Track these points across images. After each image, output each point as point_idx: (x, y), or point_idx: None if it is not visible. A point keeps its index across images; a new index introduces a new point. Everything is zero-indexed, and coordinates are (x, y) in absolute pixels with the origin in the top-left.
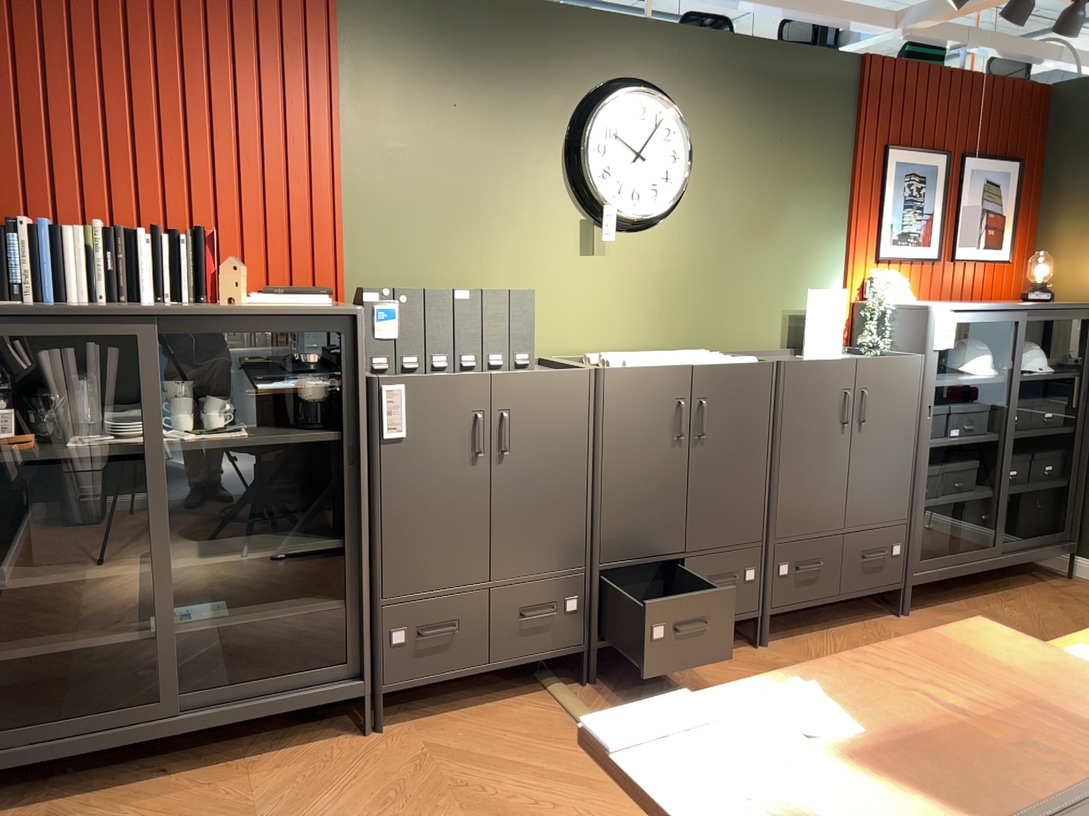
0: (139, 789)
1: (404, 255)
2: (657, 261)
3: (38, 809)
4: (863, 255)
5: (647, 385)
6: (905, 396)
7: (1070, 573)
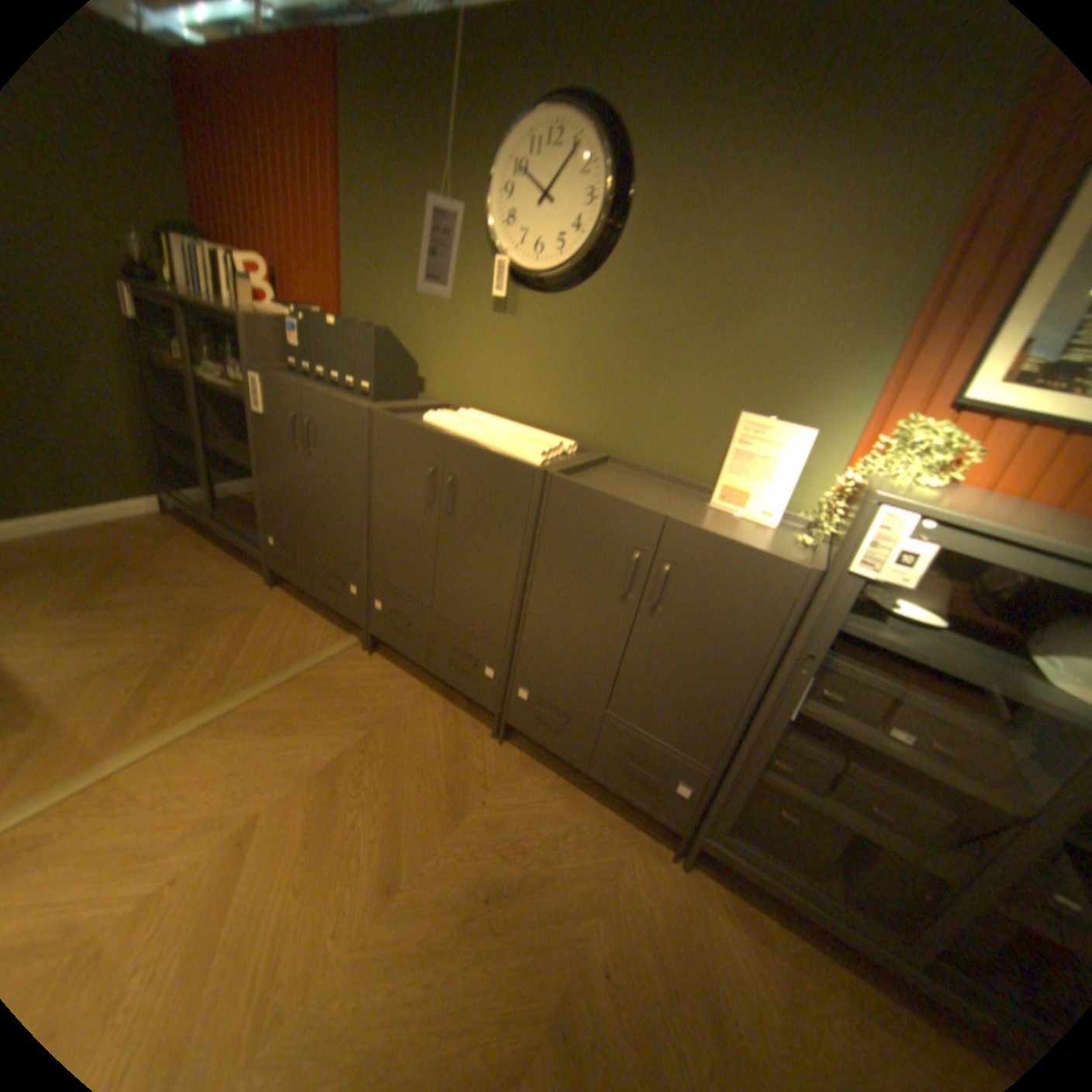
0: (201, 542)
1: (372, 290)
2: (567, 331)
3: (181, 527)
4: (920, 386)
5: (406, 439)
6: (751, 611)
7: None
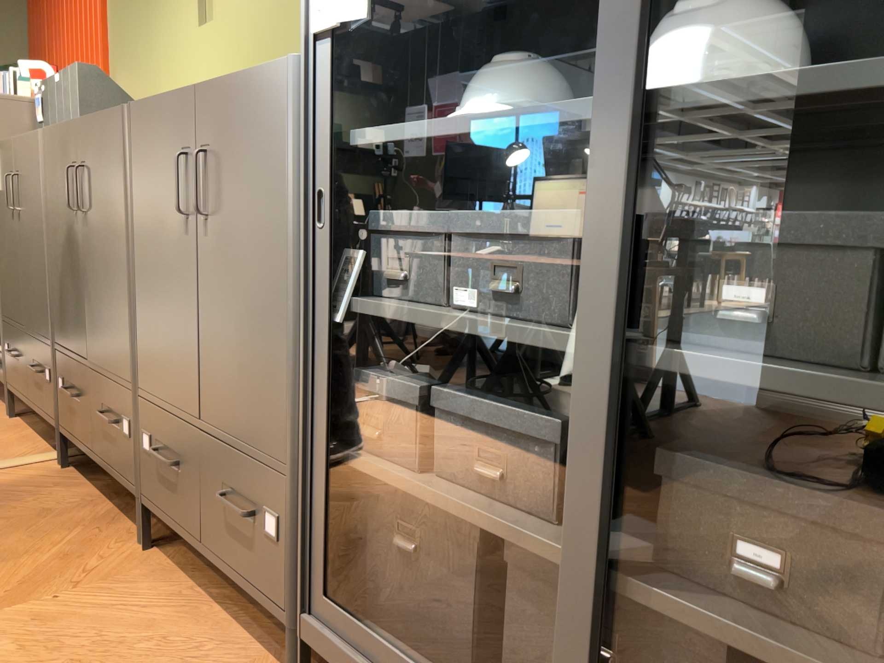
0: None
1: (127, 64)
2: (246, 13)
3: None
4: None
5: (60, 147)
6: (263, 160)
7: None
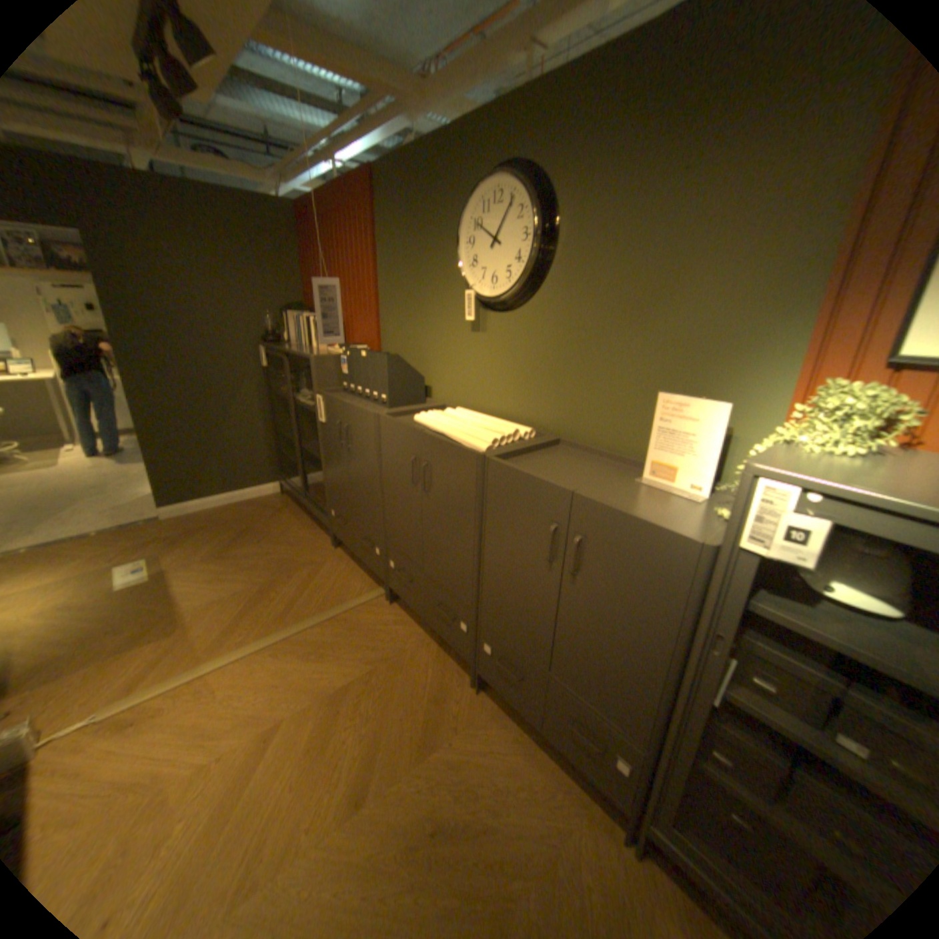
0: (300, 514)
1: (398, 328)
2: (522, 339)
3: (291, 503)
4: (845, 348)
5: (399, 435)
6: (655, 585)
7: None
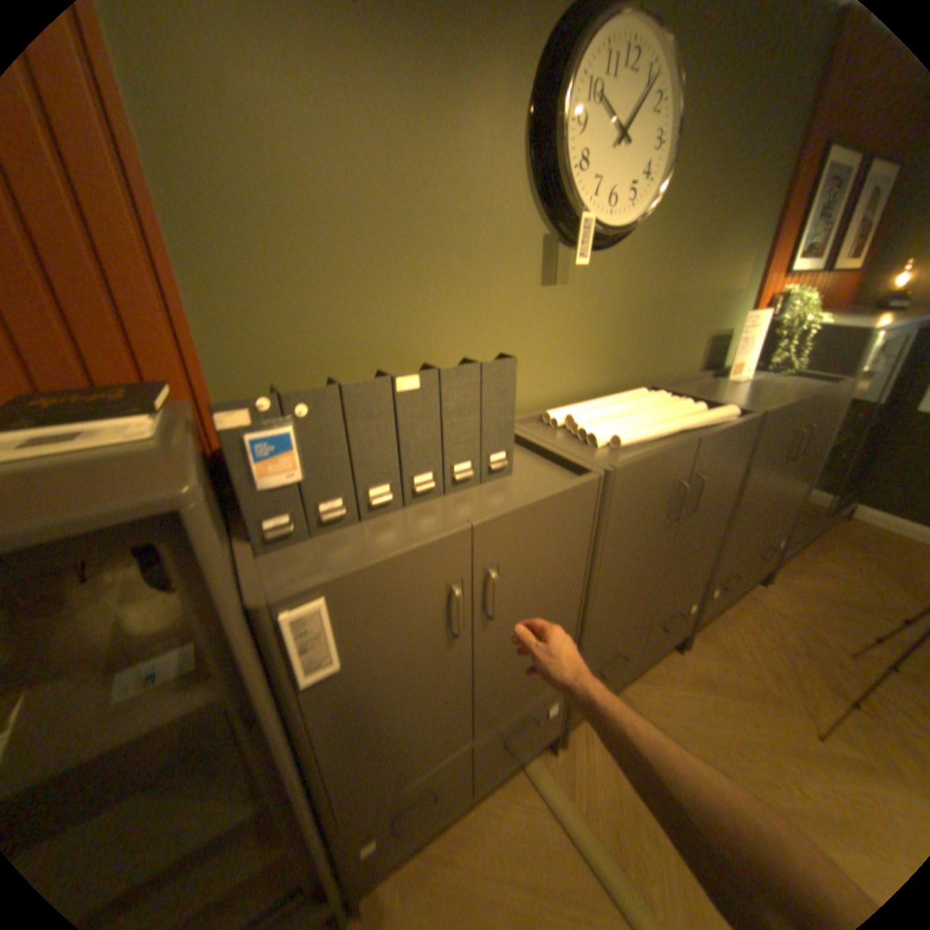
0: None
1: (299, 303)
2: (616, 287)
3: None
4: (778, 268)
5: (655, 474)
6: (832, 420)
7: (846, 515)
